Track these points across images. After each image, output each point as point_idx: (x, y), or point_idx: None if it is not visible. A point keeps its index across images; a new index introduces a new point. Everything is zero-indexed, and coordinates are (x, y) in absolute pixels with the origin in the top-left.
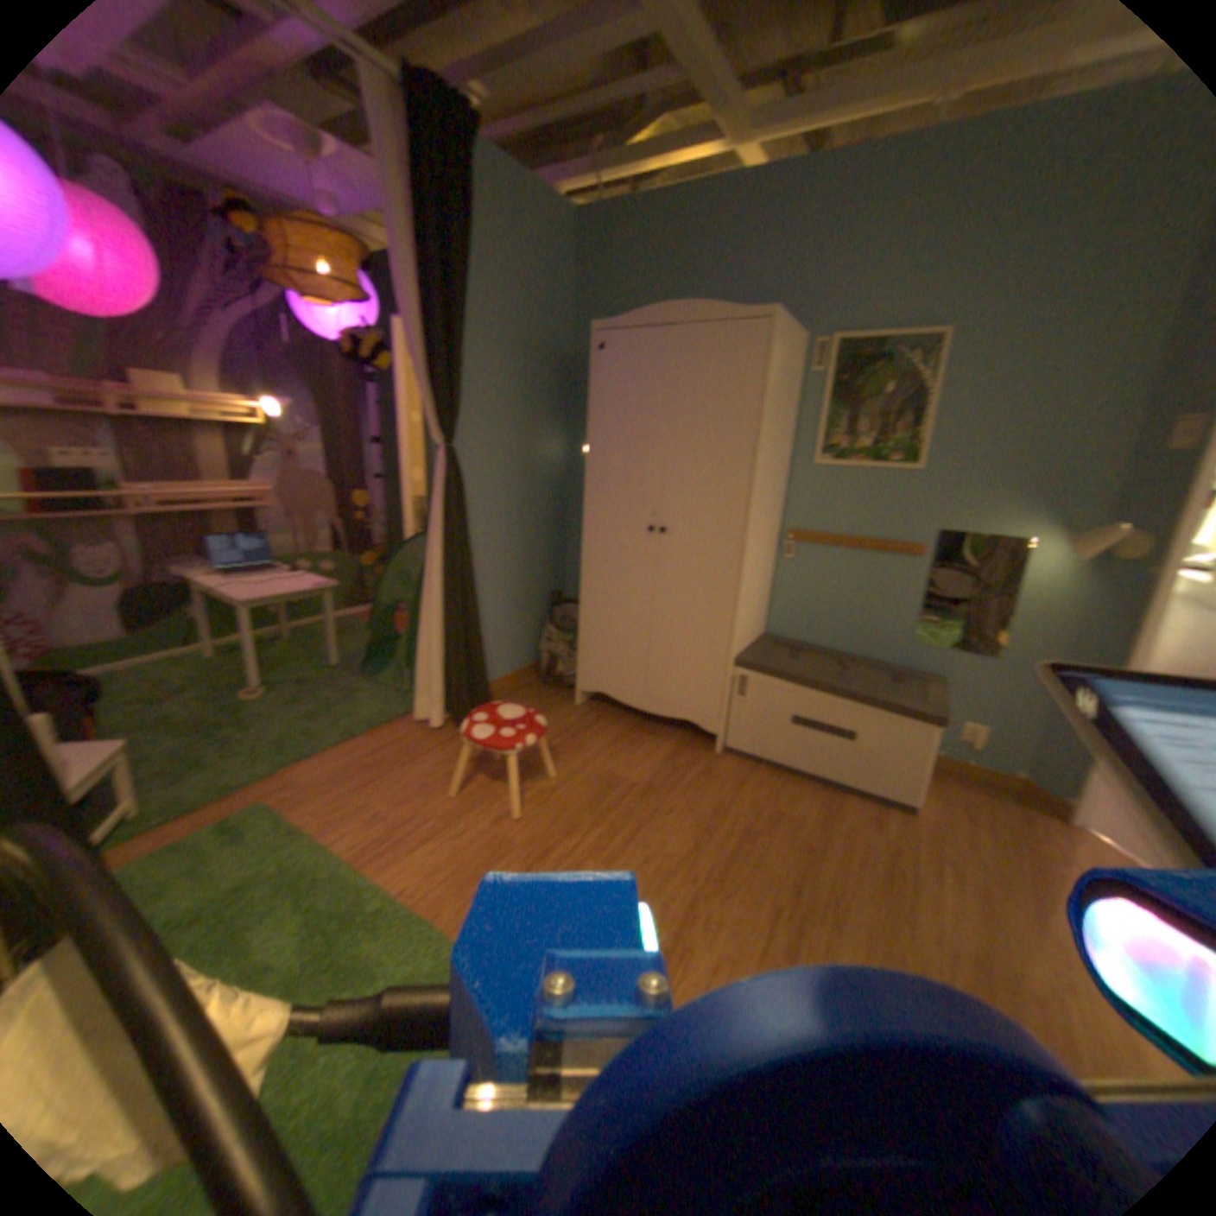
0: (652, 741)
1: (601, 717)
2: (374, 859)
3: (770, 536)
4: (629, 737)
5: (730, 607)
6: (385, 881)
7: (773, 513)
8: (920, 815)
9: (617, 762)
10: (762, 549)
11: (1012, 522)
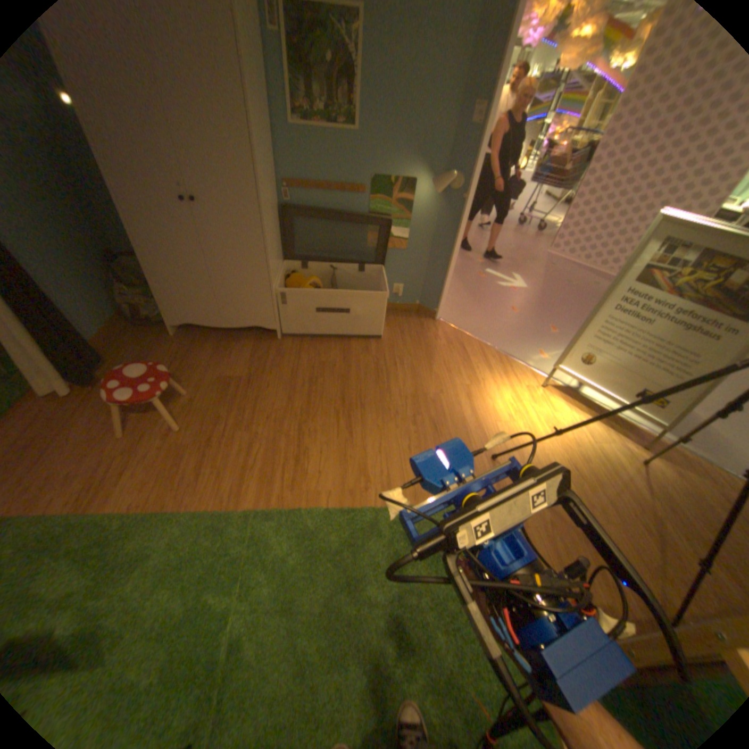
0: (238, 344)
1: (195, 339)
2: (91, 500)
3: (273, 187)
4: (222, 346)
5: (264, 252)
6: (111, 507)
7: (271, 169)
8: (382, 338)
9: (223, 366)
10: (271, 200)
11: (407, 168)
